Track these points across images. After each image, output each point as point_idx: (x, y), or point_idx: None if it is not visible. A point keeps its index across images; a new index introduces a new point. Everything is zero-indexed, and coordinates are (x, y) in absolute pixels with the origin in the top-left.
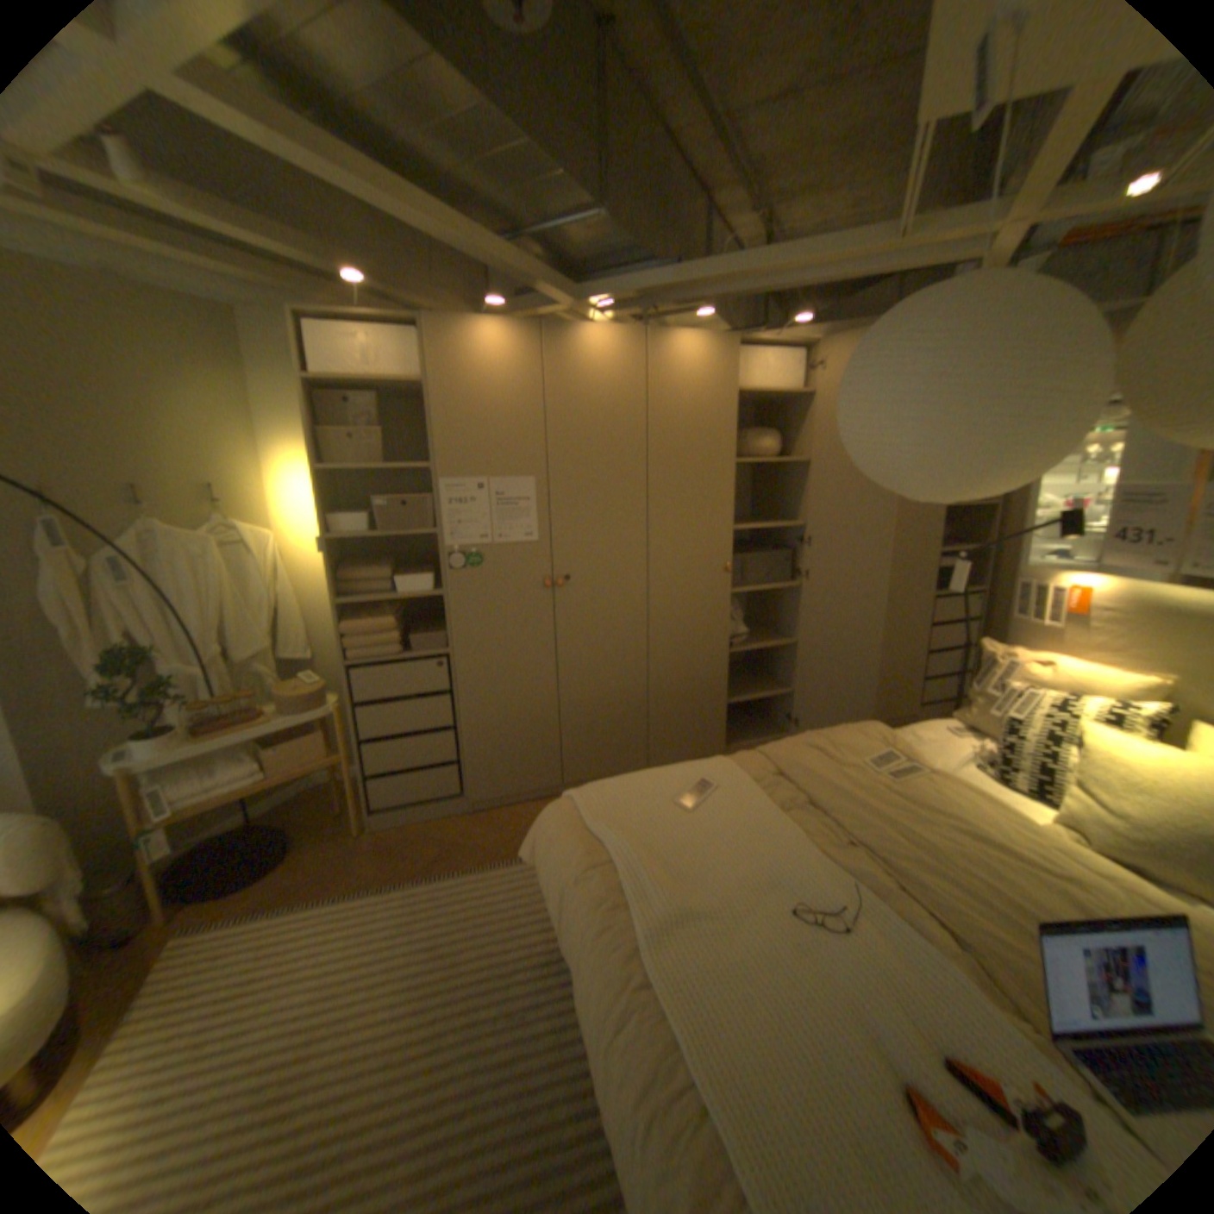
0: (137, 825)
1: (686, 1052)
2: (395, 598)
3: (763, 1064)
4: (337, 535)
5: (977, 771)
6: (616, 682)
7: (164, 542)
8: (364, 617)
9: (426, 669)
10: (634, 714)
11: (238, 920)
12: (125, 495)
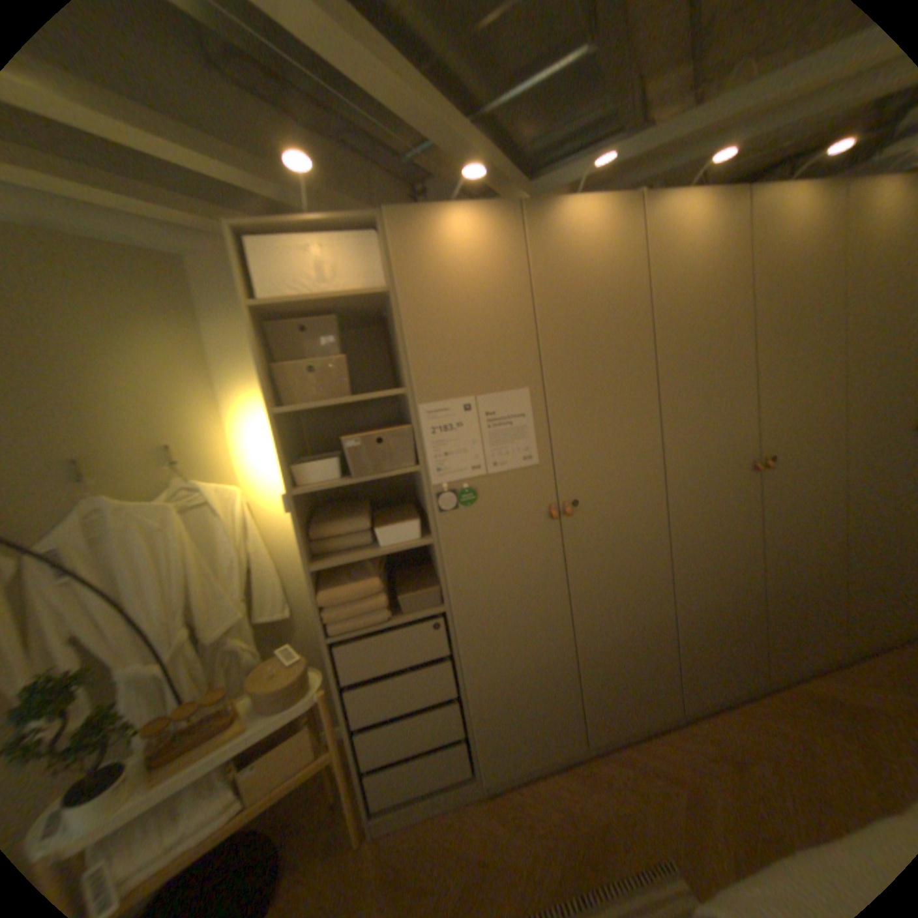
0: None
1: None
2: (380, 552)
3: None
4: (308, 487)
5: None
6: (641, 618)
7: (119, 517)
8: (346, 577)
9: (422, 633)
10: (664, 653)
11: None
12: (72, 470)
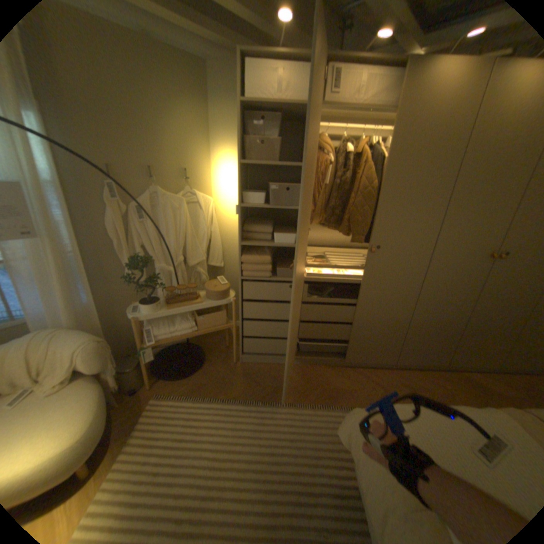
0: (141, 343)
1: None
2: (273, 245)
3: None
4: (248, 204)
5: None
6: (392, 314)
7: (163, 198)
8: (255, 253)
9: (283, 287)
10: (398, 334)
11: (180, 396)
12: (147, 171)
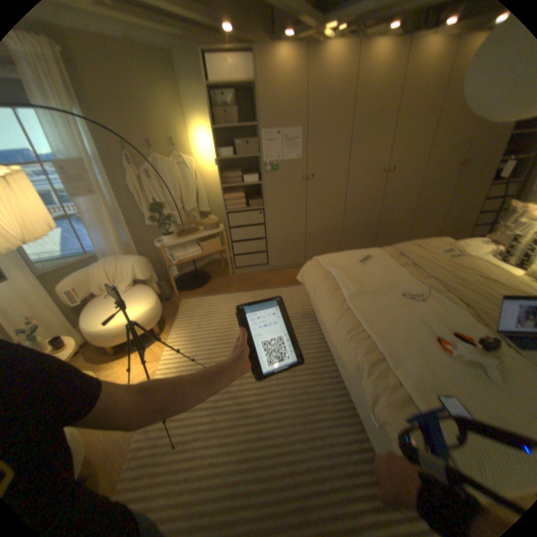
0: (167, 263)
1: (362, 323)
2: (243, 184)
3: (387, 328)
4: (221, 157)
5: (491, 257)
6: (329, 222)
7: (159, 162)
8: (231, 192)
9: (254, 214)
10: (335, 235)
11: (199, 295)
12: (144, 142)
